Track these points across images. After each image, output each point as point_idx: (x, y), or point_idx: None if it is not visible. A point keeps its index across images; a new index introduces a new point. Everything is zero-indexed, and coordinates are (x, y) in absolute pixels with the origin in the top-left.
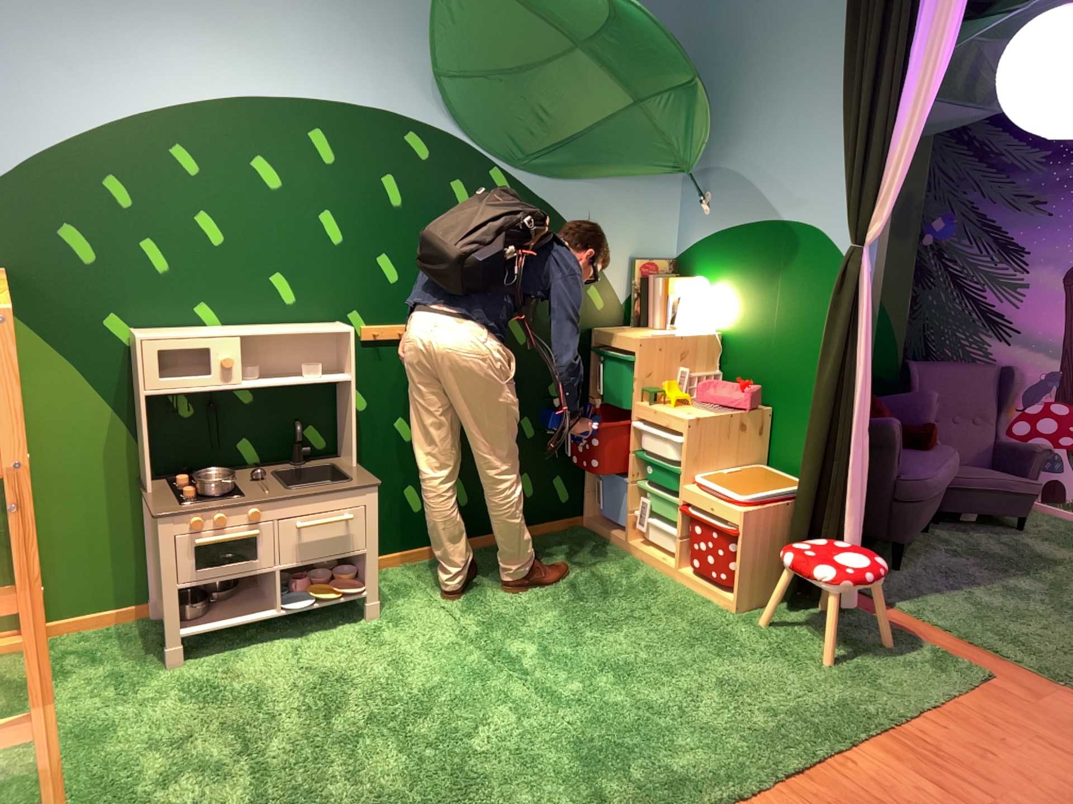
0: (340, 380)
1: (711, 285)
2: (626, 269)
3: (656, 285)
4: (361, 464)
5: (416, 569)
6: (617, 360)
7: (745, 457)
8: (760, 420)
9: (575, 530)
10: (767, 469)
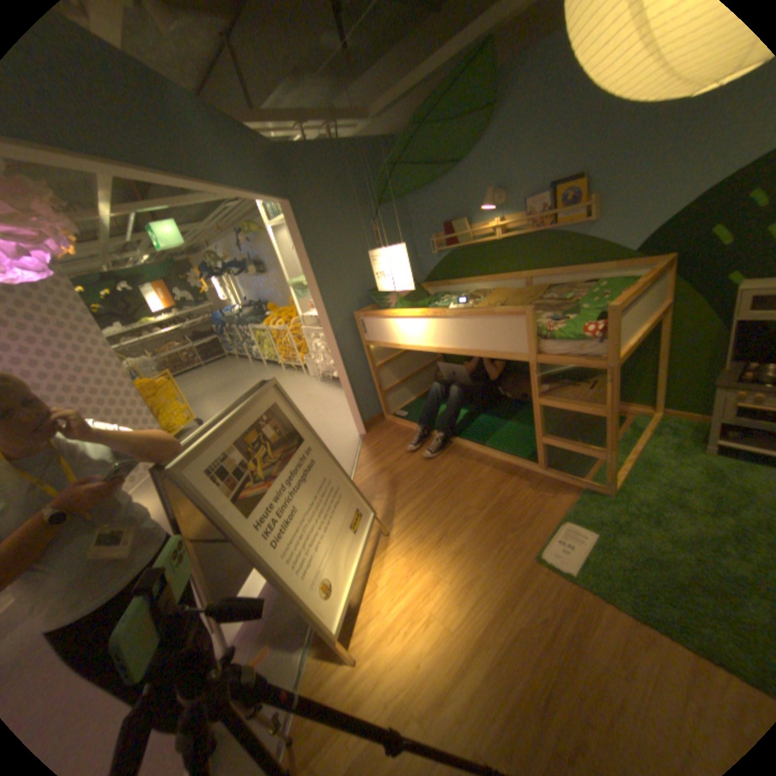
0: None
1: None
2: None
3: None
4: None
5: None
6: None
7: None
8: None
9: None
10: None
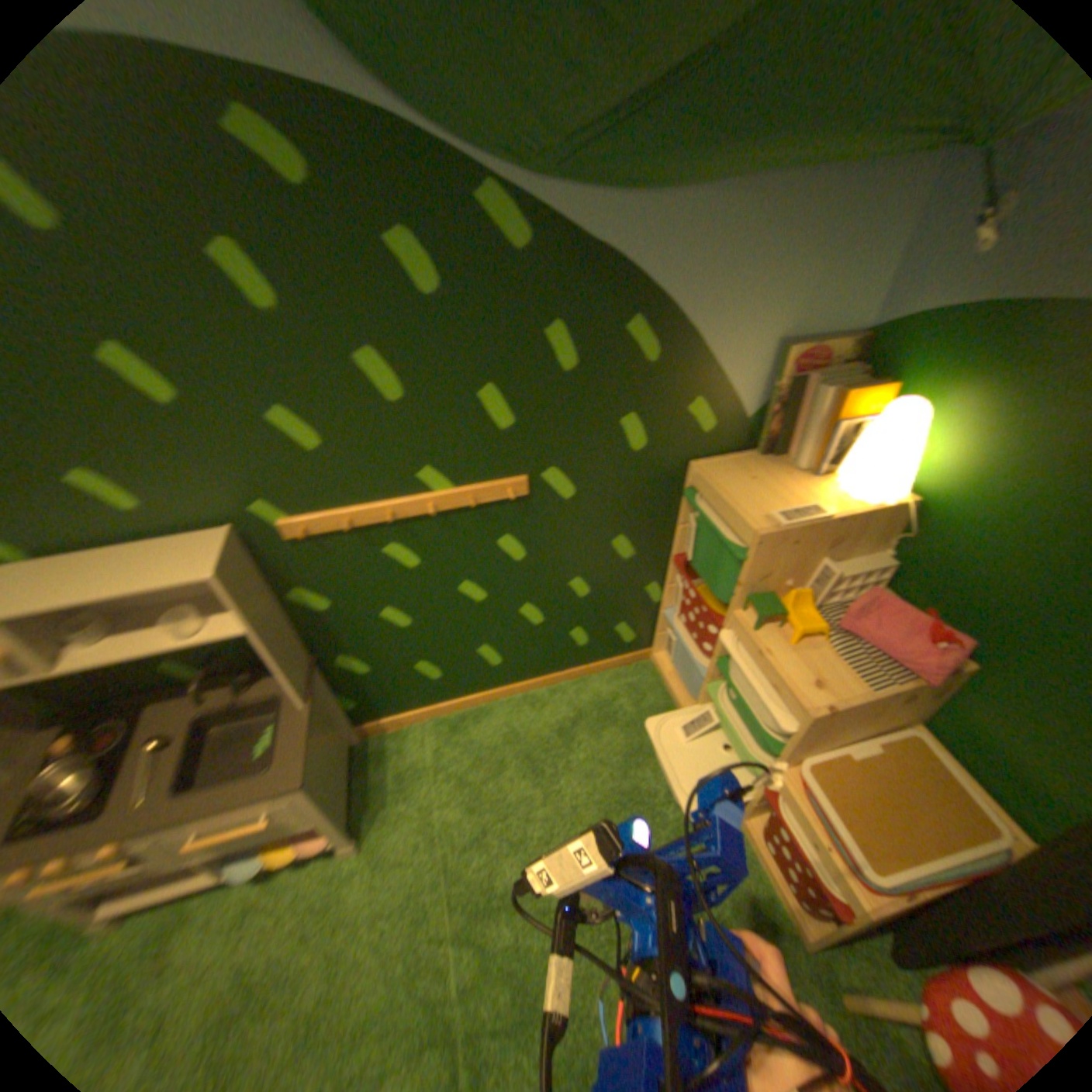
0: (227, 636)
1: (948, 409)
2: (778, 359)
3: (828, 397)
4: (314, 702)
5: (438, 741)
6: (721, 547)
7: (907, 725)
8: (962, 685)
9: (641, 674)
10: (942, 755)
